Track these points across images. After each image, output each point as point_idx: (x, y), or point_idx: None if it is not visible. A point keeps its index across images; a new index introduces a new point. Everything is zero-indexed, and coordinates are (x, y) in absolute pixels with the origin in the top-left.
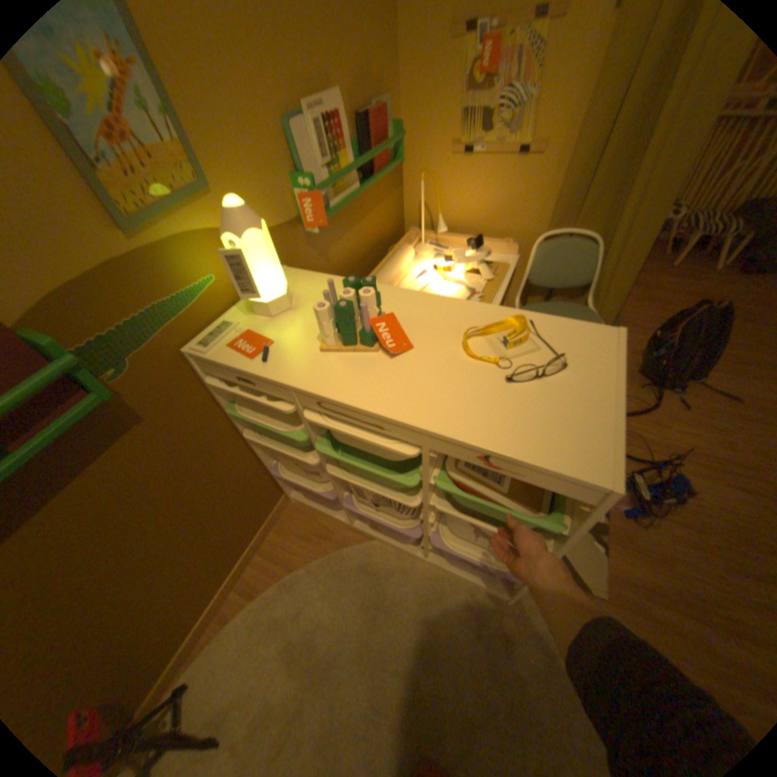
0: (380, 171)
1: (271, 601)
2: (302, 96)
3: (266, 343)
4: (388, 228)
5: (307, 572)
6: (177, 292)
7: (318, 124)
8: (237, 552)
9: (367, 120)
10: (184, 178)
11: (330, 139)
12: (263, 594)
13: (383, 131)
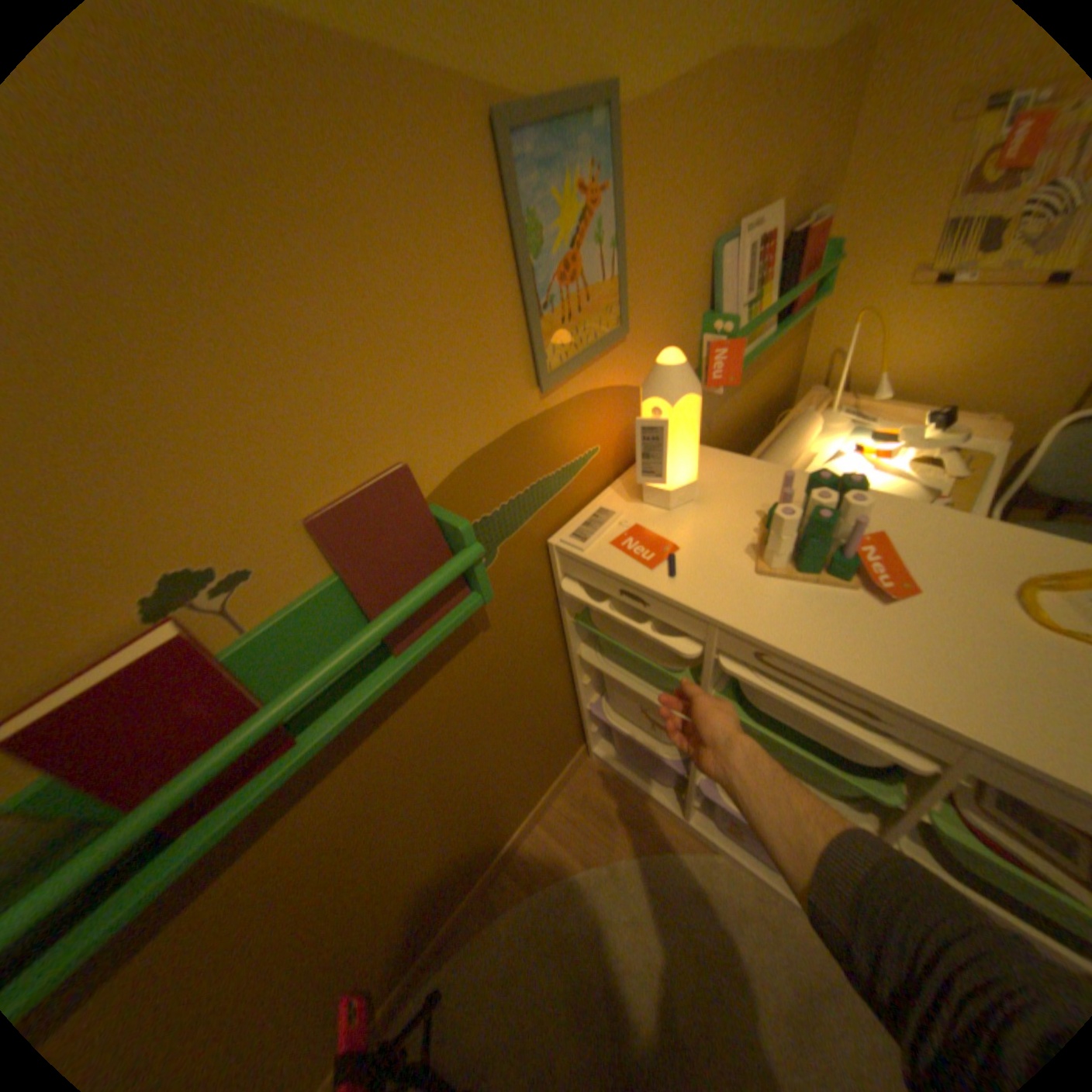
0: (803, 308)
1: (559, 905)
2: (741, 213)
3: (669, 547)
4: (782, 385)
5: (613, 876)
6: (562, 465)
7: (755, 248)
8: (520, 817)
9: (806, 240)
10: (609, 323)
11: (761, 267)
12: (547, 889)
13: (820, 253)
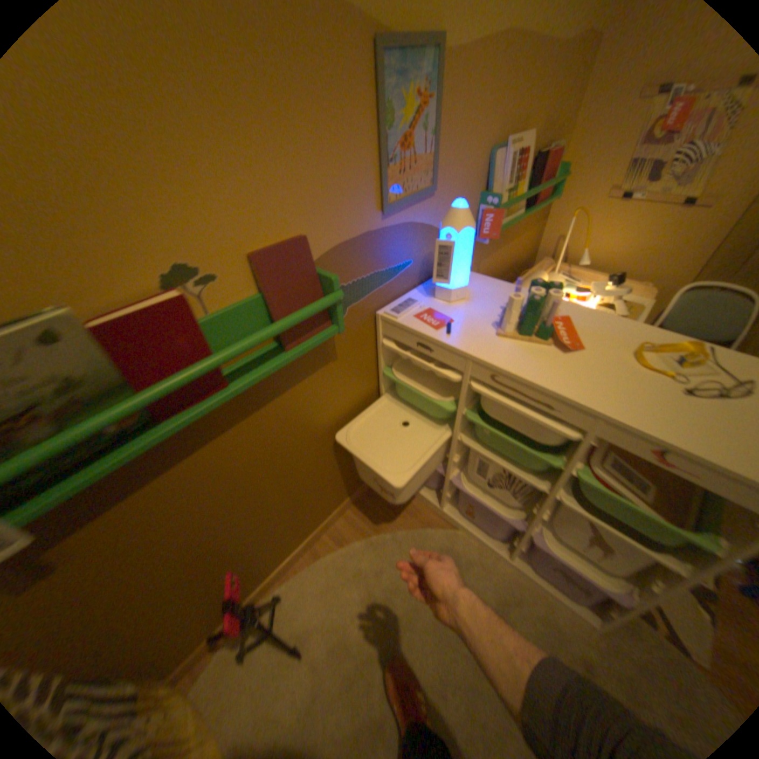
0: (542, 202)
1: (358, 552)
2: (509, 132)
3: (447, 320)
4: (525, 254)
5: (393, 538)
6: (390, 266)
7: (515, 155)
8: (339, 500)
9: (547, 158)
10: (426, 182)
11: (518, 169)
12: (352, 544)
13: (555, 168)
